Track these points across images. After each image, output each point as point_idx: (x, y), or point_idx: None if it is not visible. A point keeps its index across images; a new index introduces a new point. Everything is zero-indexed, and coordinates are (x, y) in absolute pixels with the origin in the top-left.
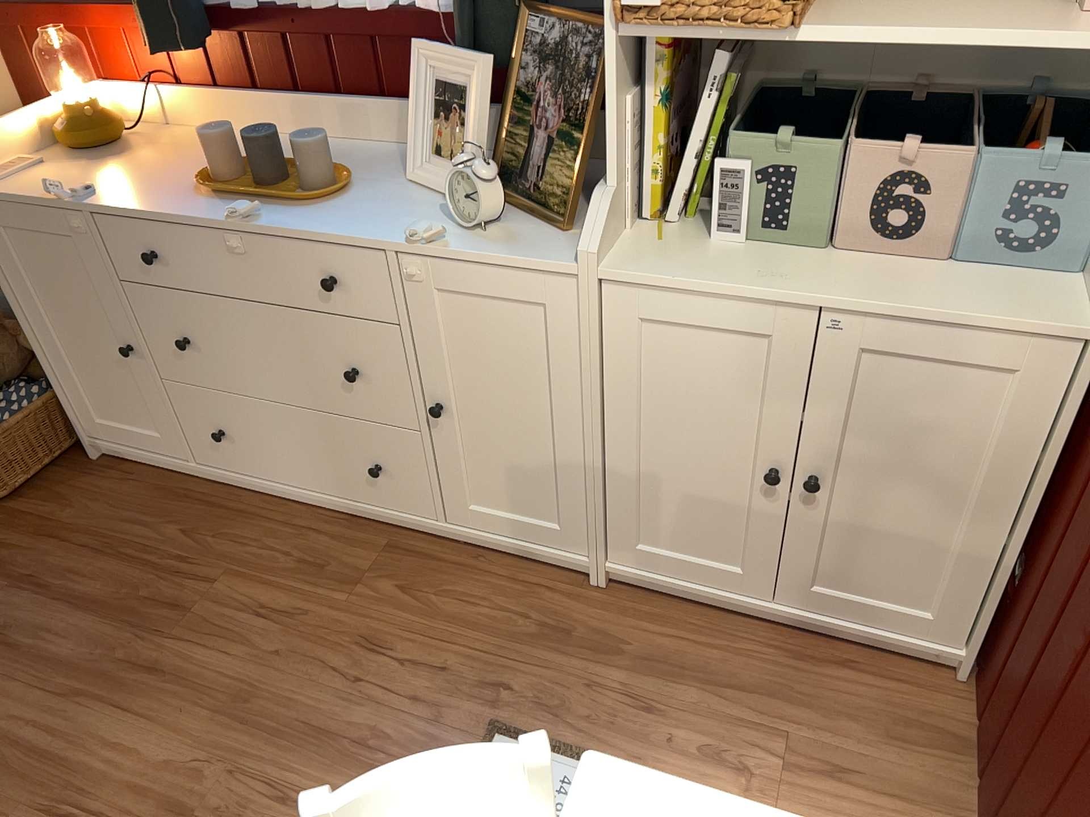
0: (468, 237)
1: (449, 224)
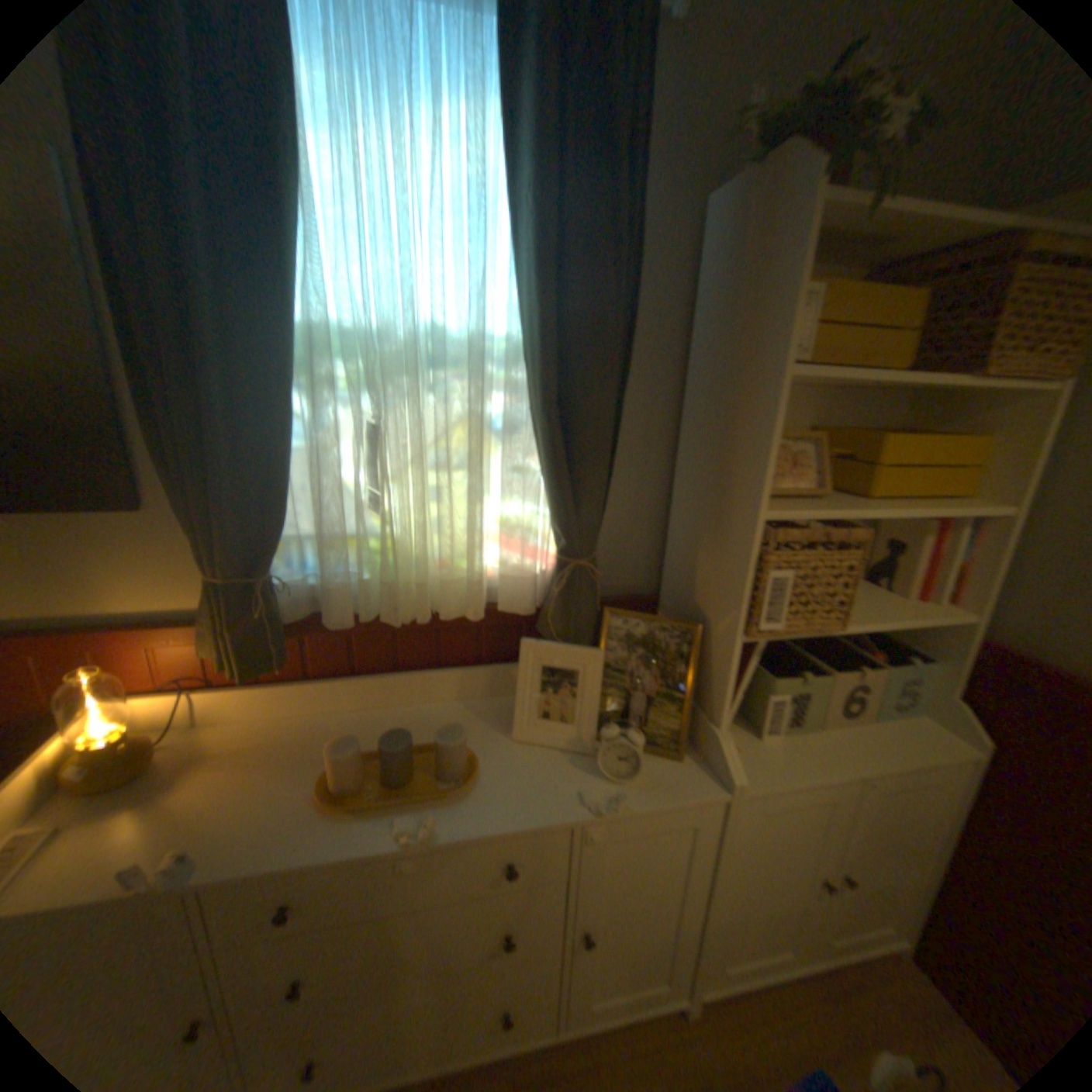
0: (627, 790)
1: (591, 778)
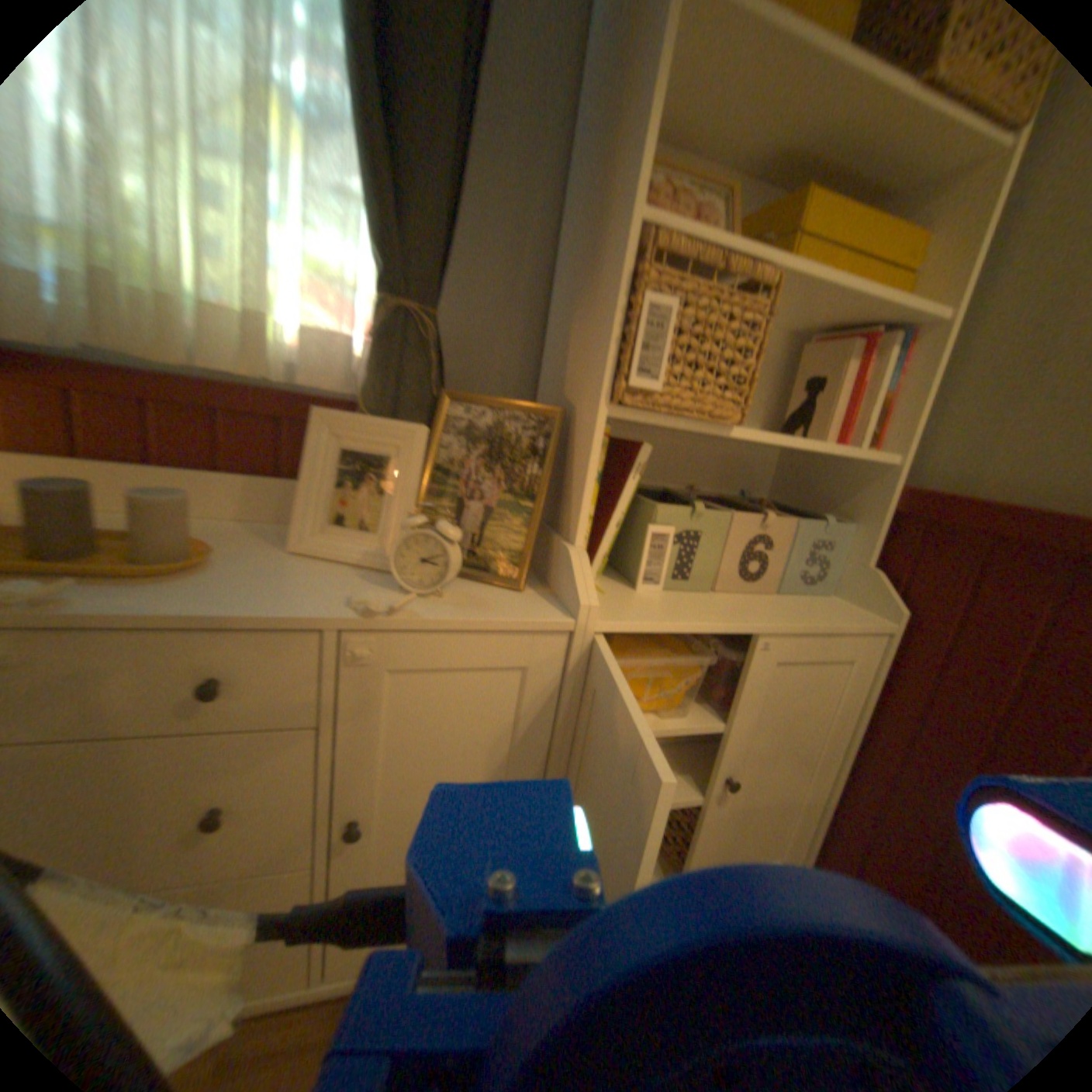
0: (429, 599)
1: (384, 588)
